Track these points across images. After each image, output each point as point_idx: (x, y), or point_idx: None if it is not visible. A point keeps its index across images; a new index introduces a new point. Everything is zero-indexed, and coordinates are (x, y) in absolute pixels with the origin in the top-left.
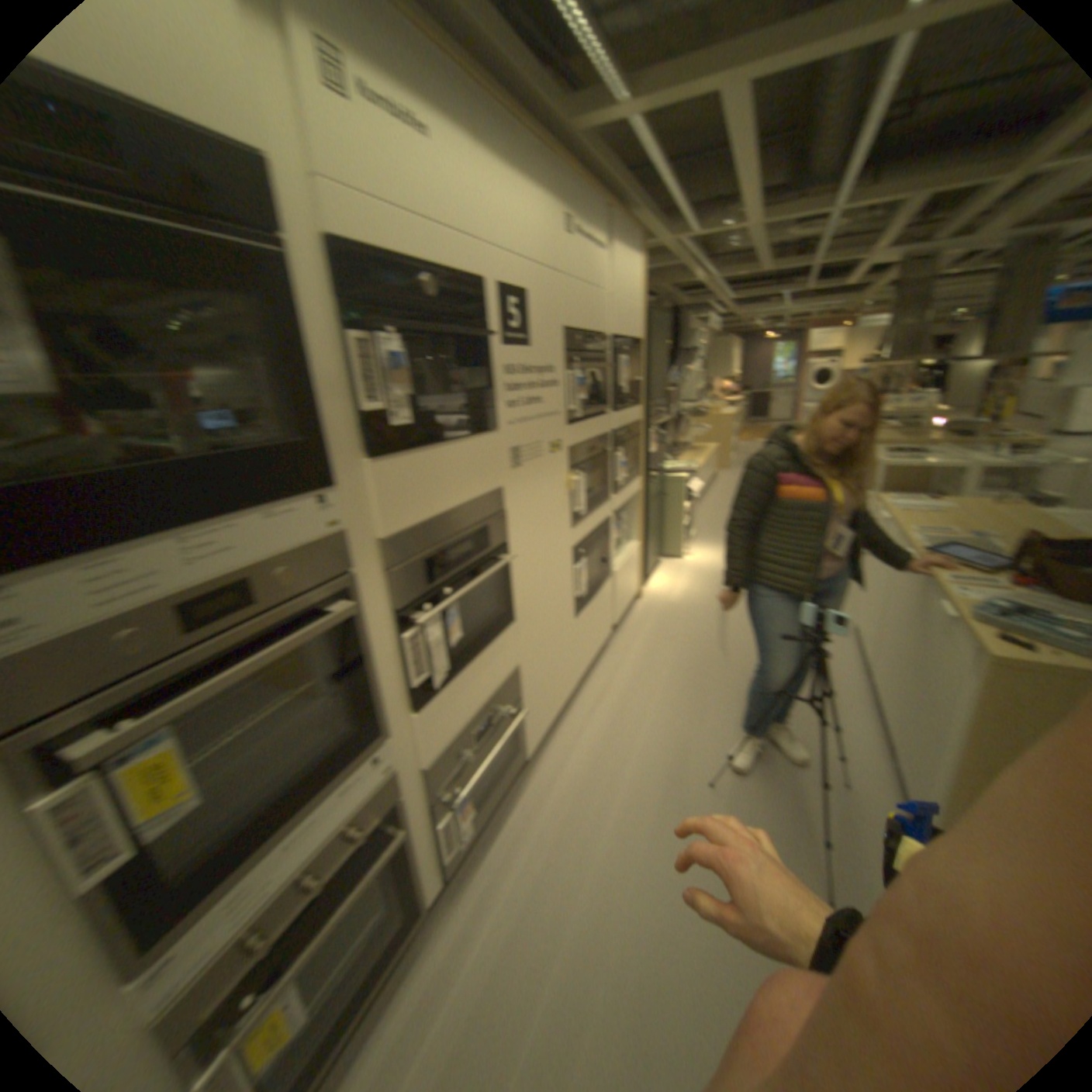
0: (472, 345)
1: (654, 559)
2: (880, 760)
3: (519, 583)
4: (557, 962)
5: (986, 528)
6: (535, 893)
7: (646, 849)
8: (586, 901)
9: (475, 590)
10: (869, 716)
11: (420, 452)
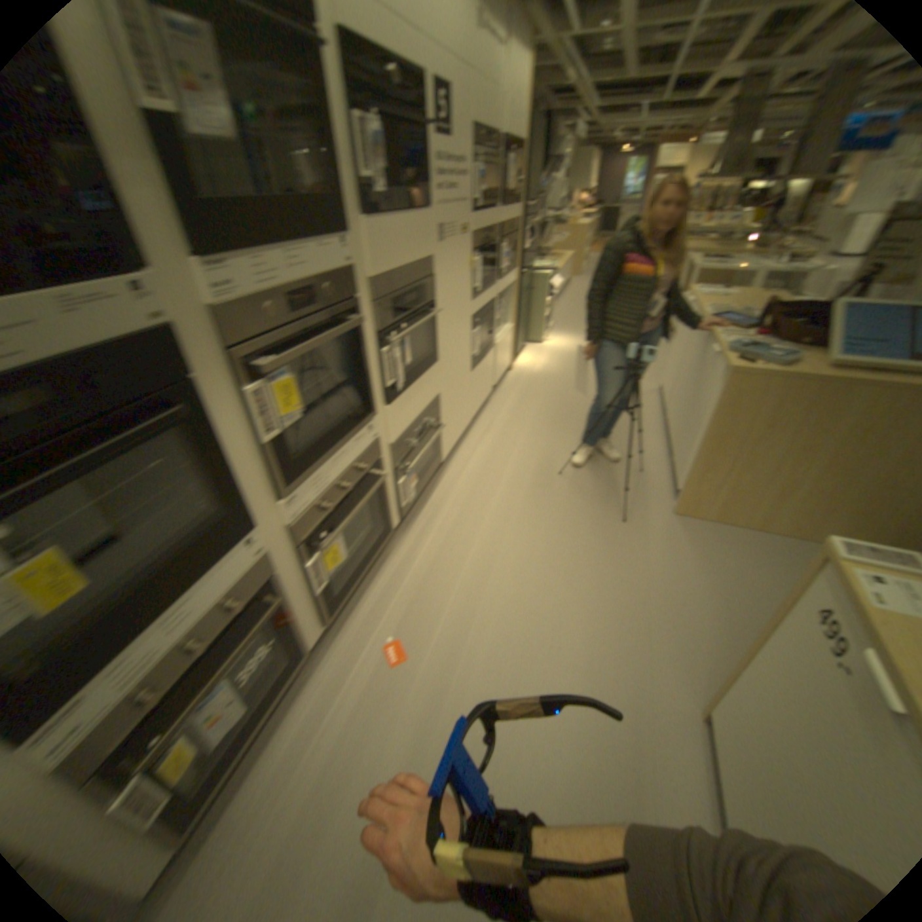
0: (417, 131)
1: (521, 341)
2: (662, 458)
3: (440, 333)
4: (471, 552)
5: (753, 307)
6: (454, 526)
7: (519, 504)
8: (485, 527)
9: (420, 327)
10: (659, 437)
11: (389, 216)
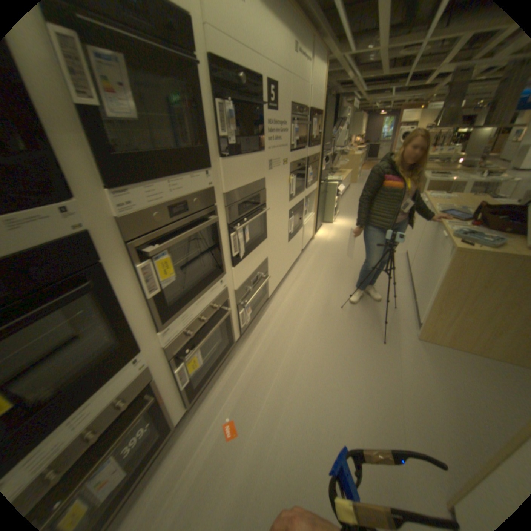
0: (255, 108)
1: (319, 222)
2: (408, 299)
3: (268, 222)
4: (283, 359)
5: (467, 205)
6: (273, 340)
7: (315, 327)
8: (292, 342)
9: (254, 220)
10: (406, 285)
11: (236, 157)
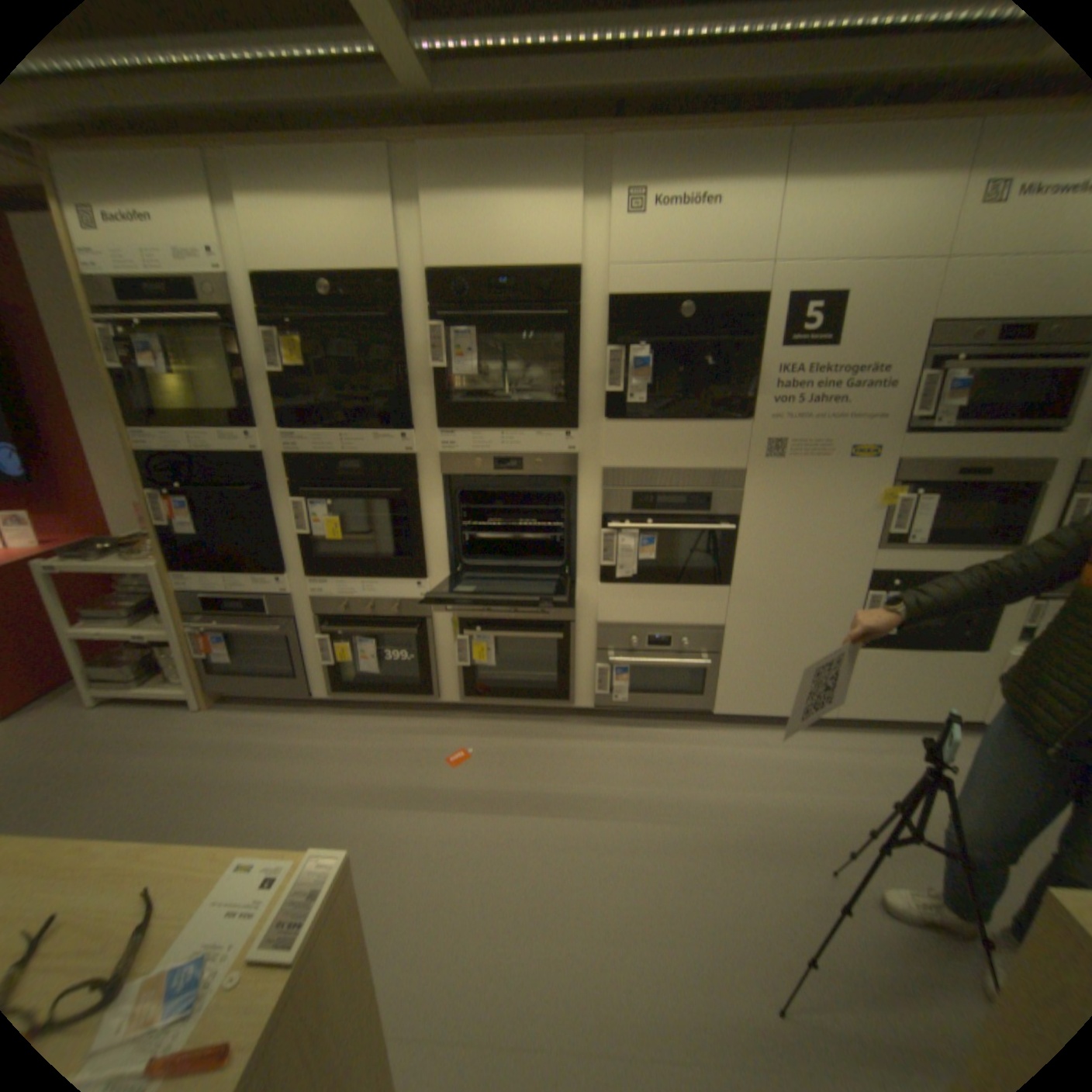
0: (731, 348)
1: None
2: None
3: (744, 557)
4: (598, 790)
5: None
6: (631, 764)
7: (719, 828)
8: (646, 795)
9: (667, 530)
10: None
11: (646, 423)
